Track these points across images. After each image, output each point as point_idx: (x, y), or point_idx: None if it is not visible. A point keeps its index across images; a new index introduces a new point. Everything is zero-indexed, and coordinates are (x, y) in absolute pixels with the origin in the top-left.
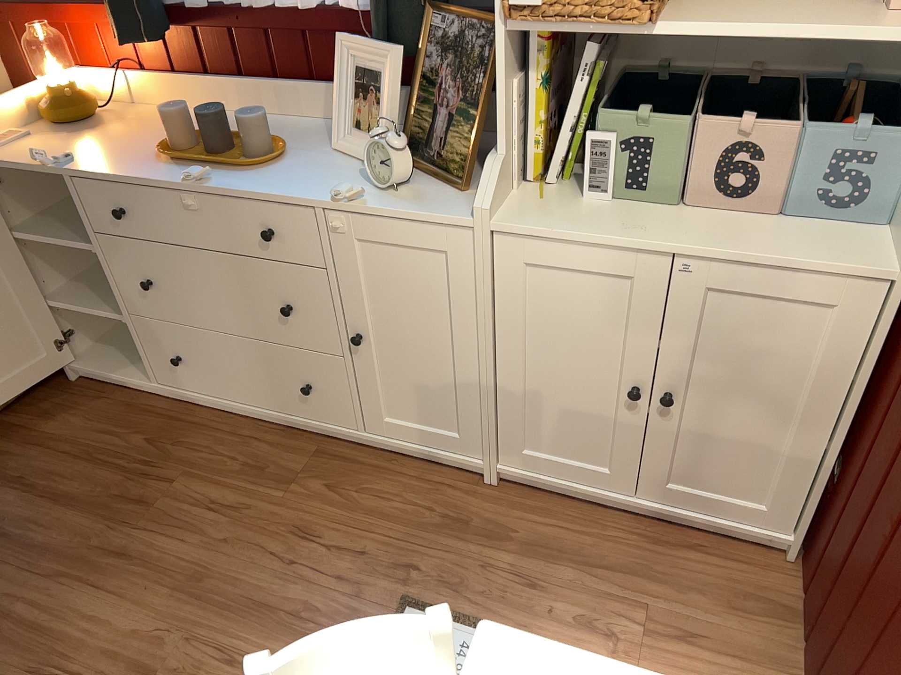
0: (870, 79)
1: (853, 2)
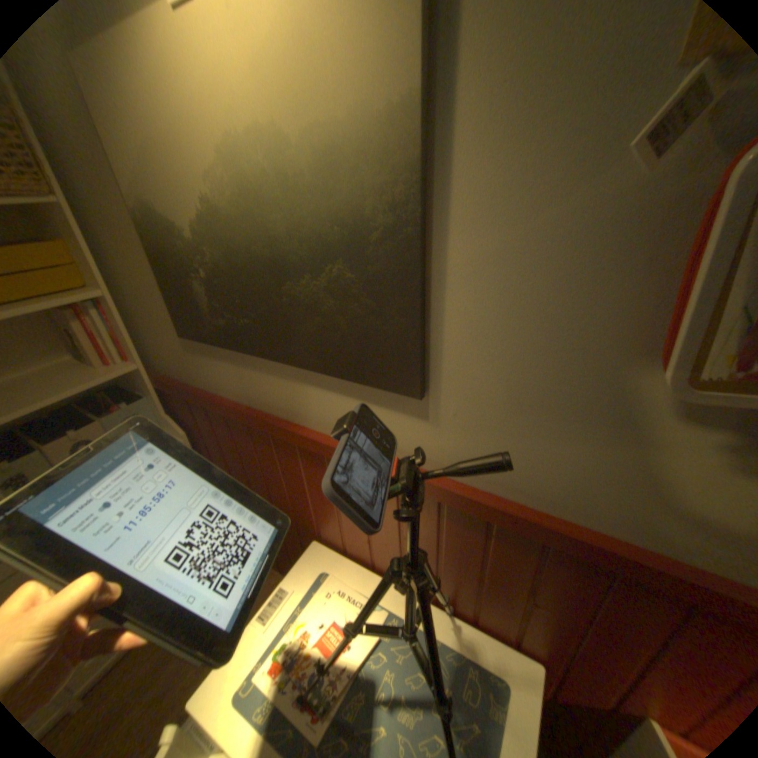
0: (102, 390)
1: (73, 372)
